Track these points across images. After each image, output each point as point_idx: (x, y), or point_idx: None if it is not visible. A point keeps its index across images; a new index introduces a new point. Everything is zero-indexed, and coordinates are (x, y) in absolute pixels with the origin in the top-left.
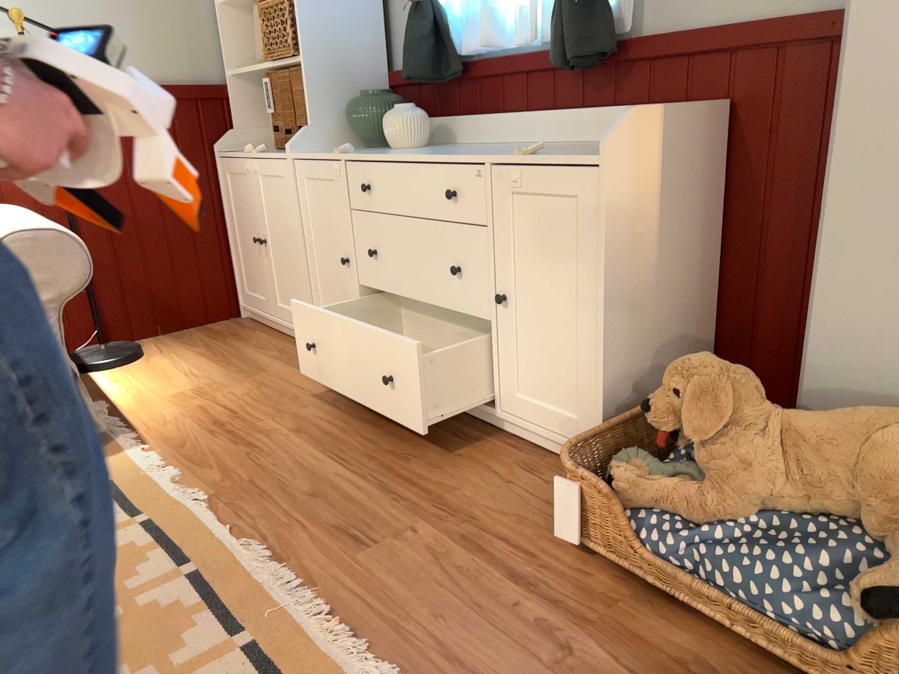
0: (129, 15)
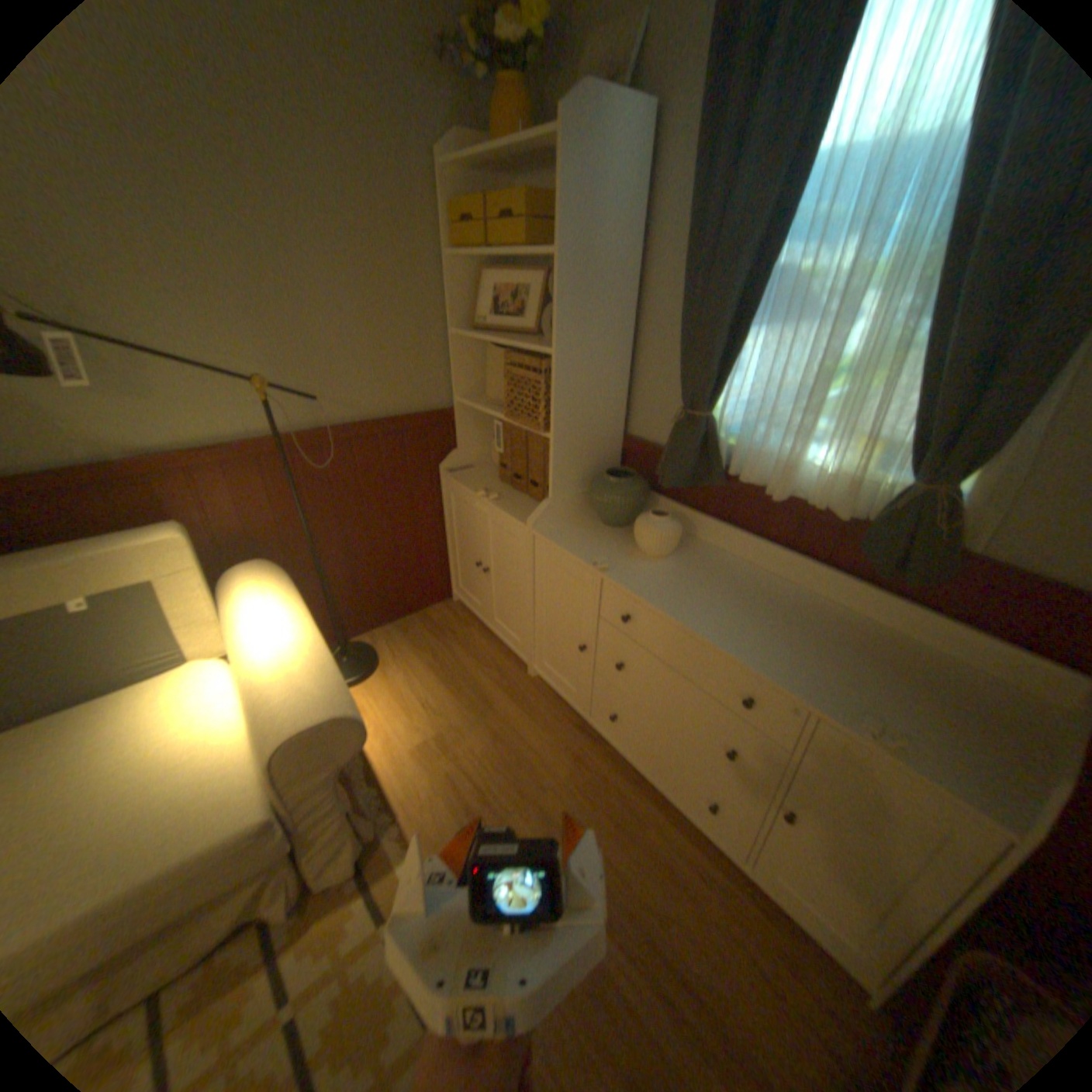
0: (365, 346)
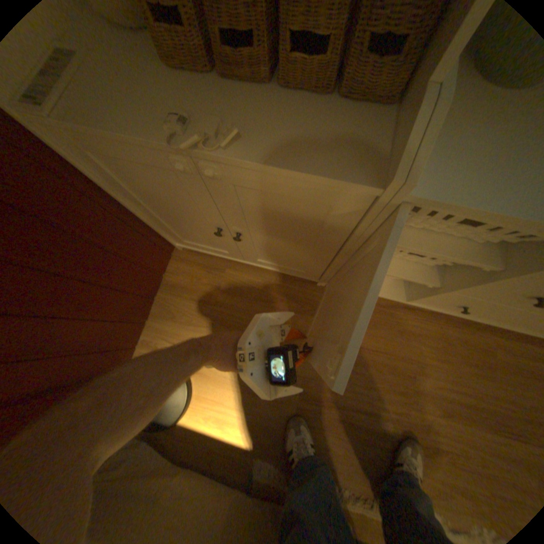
0: None
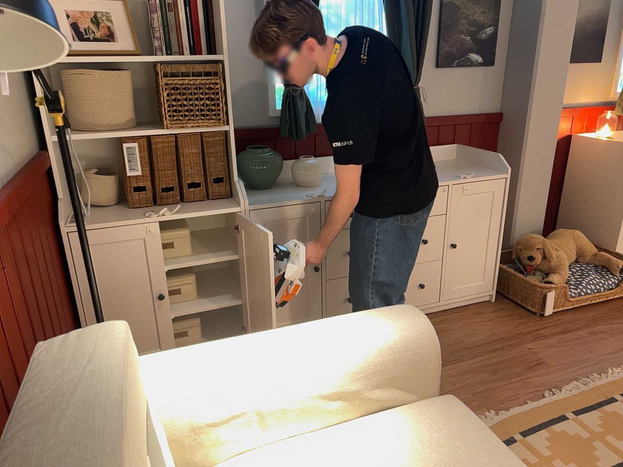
0: None
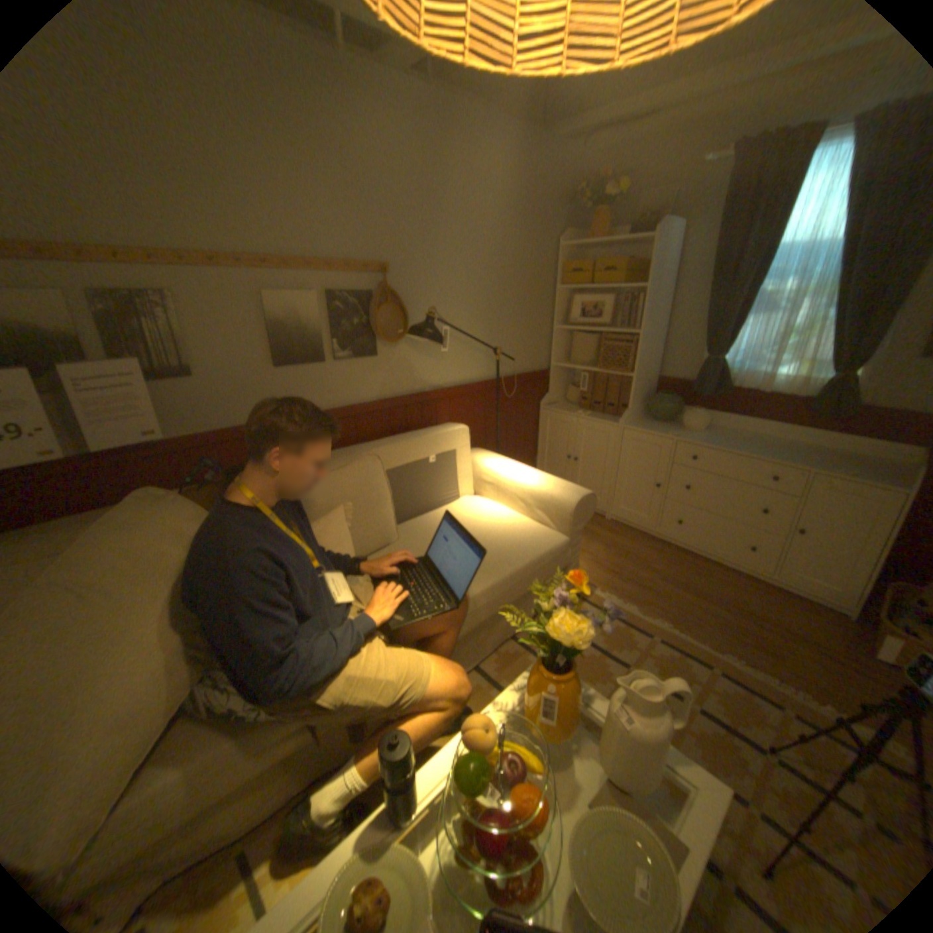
0: (519, 337)
